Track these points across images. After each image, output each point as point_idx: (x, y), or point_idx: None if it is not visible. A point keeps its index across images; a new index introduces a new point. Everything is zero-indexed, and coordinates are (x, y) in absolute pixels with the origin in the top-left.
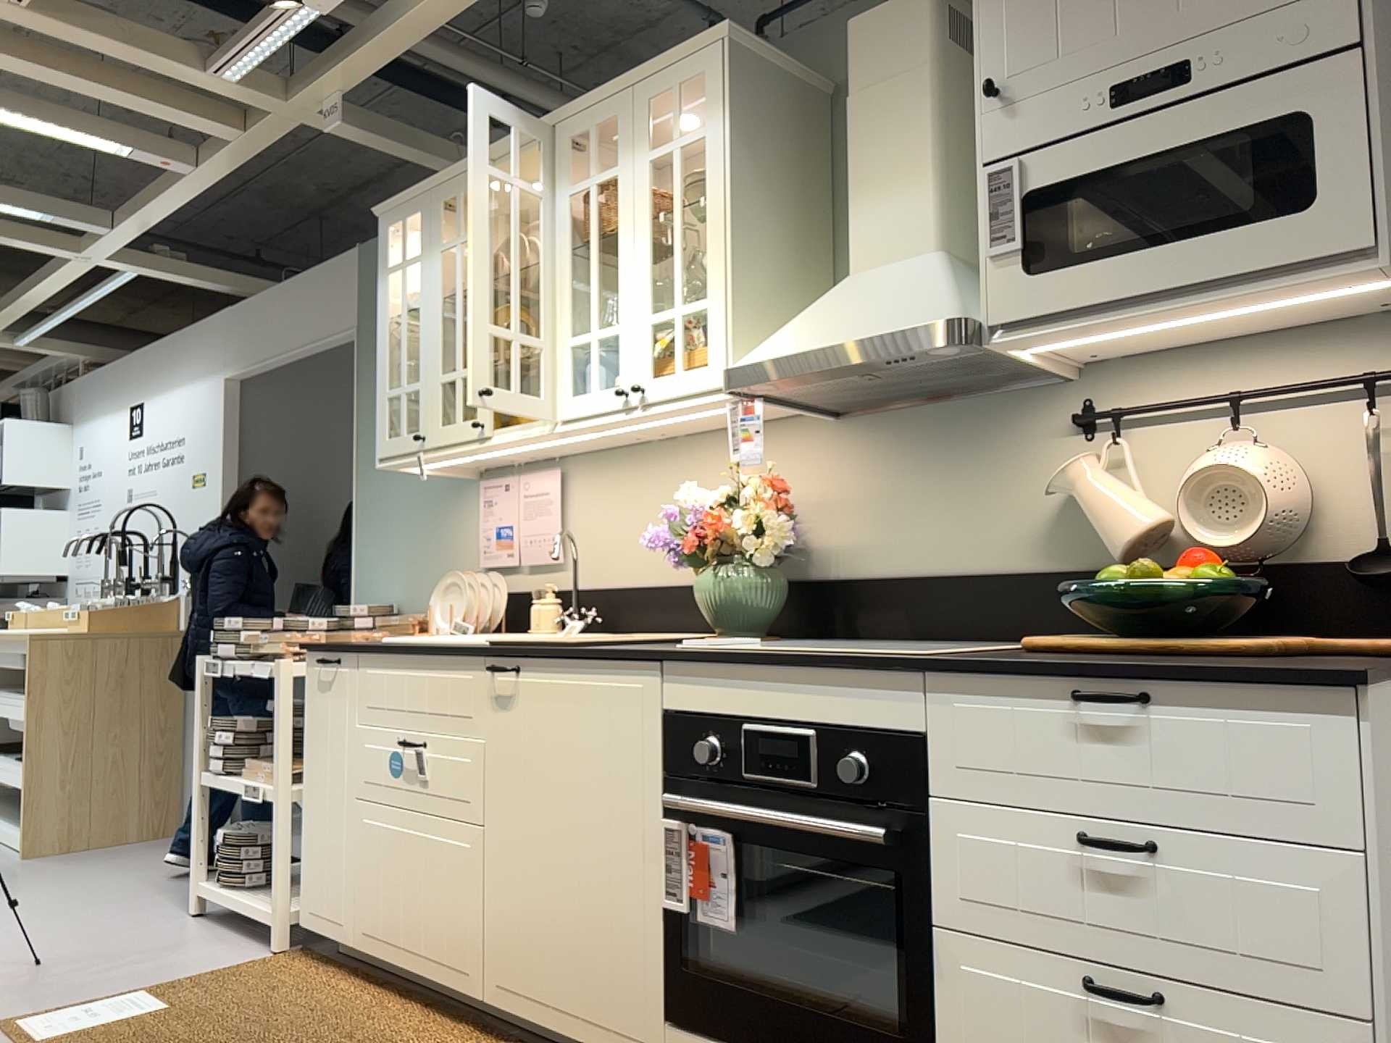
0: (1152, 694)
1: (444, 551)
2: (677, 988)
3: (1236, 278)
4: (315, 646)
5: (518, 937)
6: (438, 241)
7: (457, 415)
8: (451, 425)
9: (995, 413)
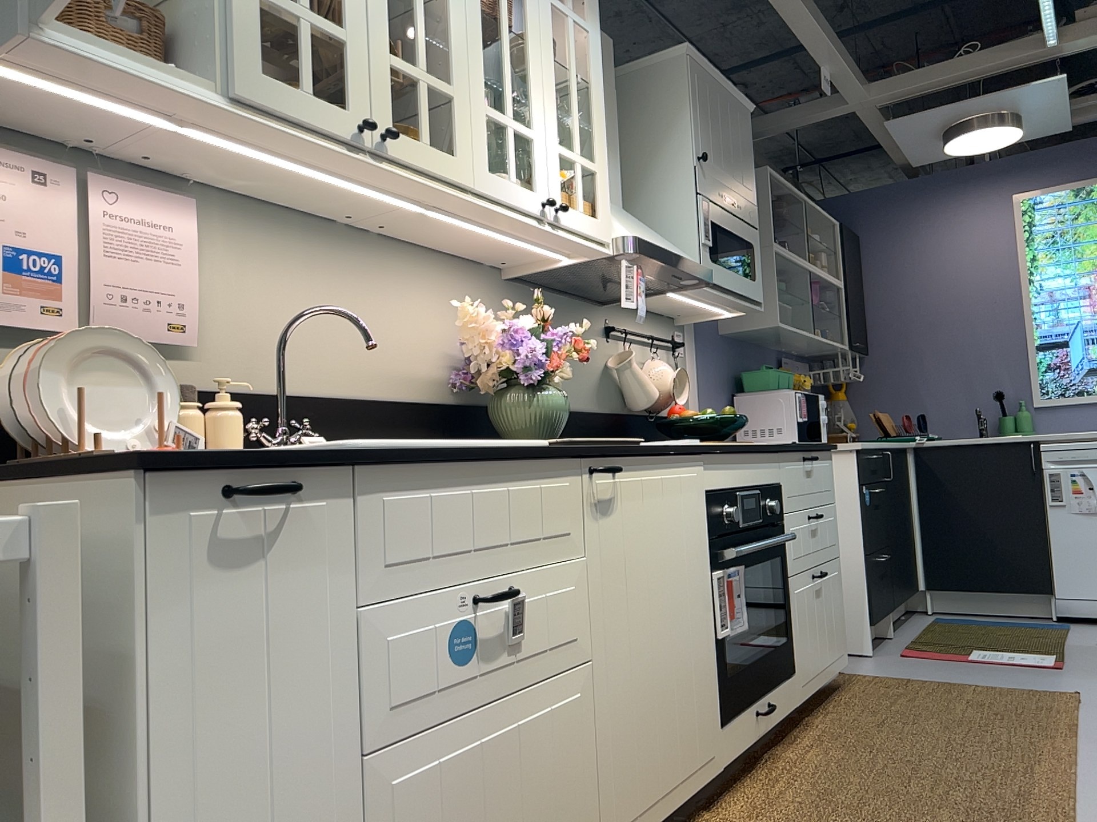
0: (814, 456)
1: None
2: (725, 694)
3: (743, 297)
4: (215, 457)
5: (633, 755)
6: None
7: (307, 82)
8: (291, 88)
9: (580, 311)
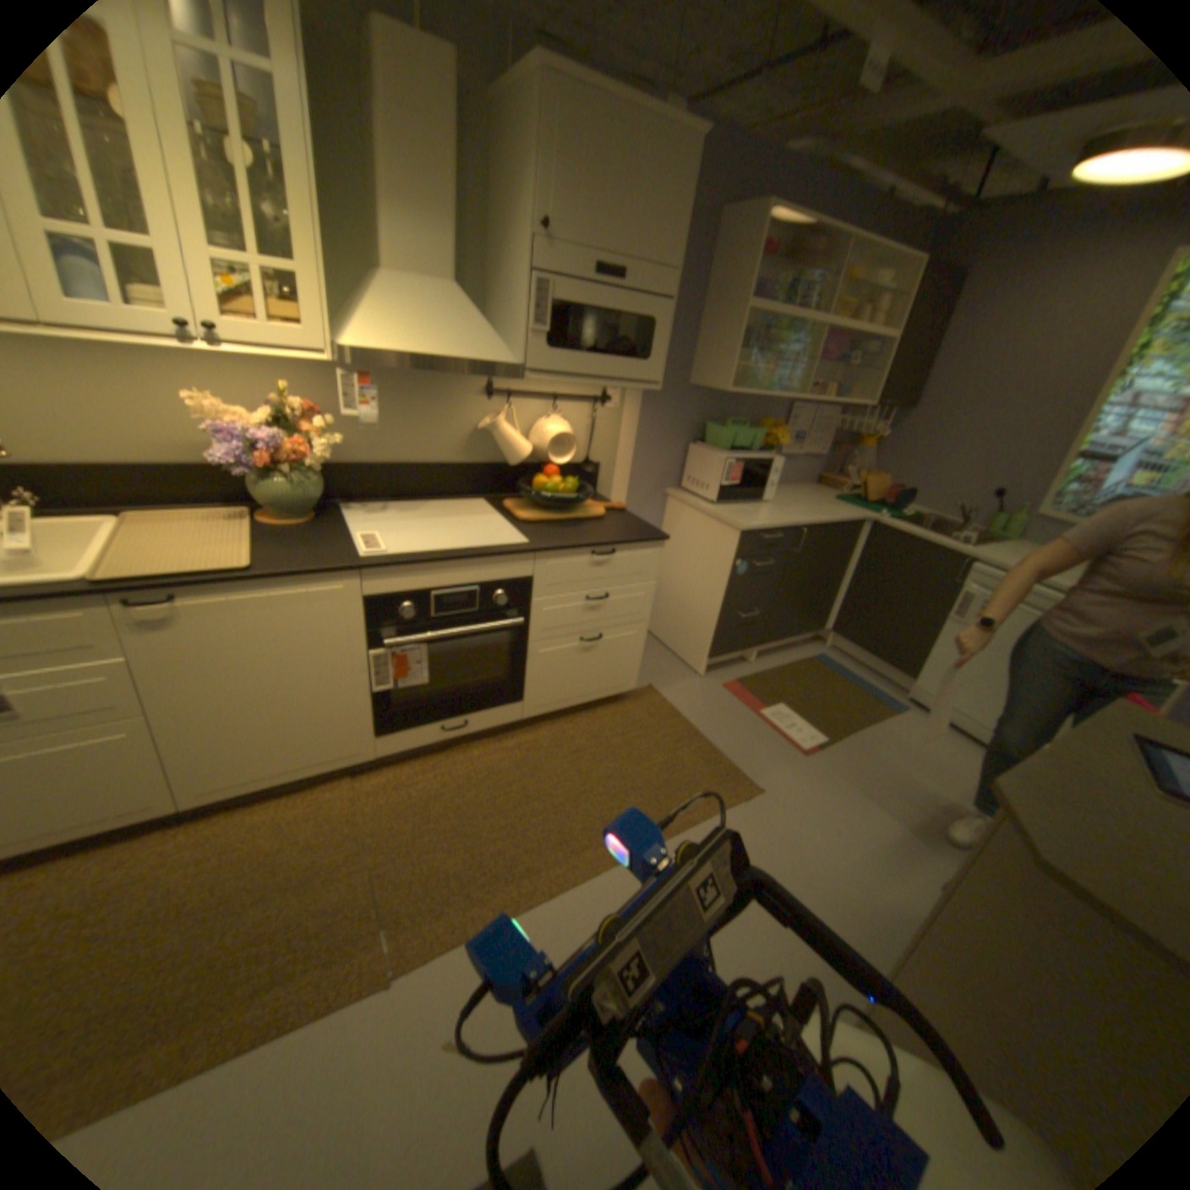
0: (616, 550)
1: None
2: (384, 721)
3: (620, 379)
4: None
5: (222, 760)
6: None
7: None
8: None
9: (442, 375)
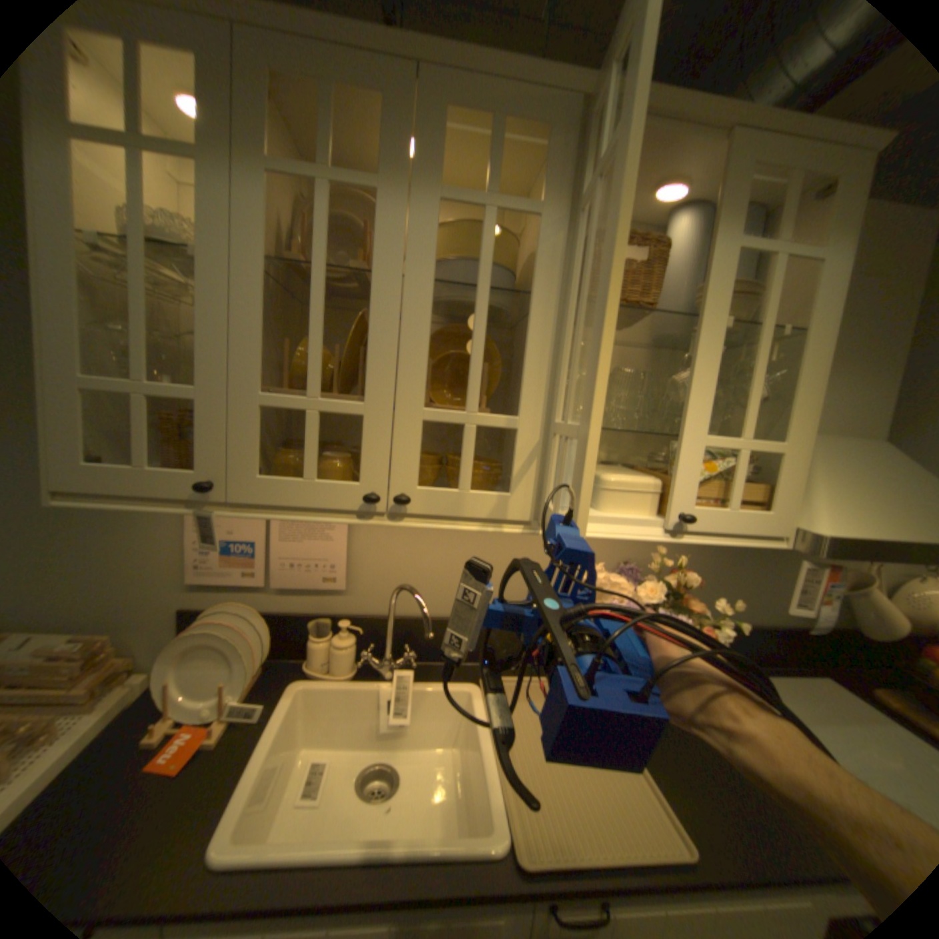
0: None
1: (95, 553)
2: None
3: None
4: None
5: None
6: (258, 143)
7: (311, 468)
8: (293, 479)
9: None
